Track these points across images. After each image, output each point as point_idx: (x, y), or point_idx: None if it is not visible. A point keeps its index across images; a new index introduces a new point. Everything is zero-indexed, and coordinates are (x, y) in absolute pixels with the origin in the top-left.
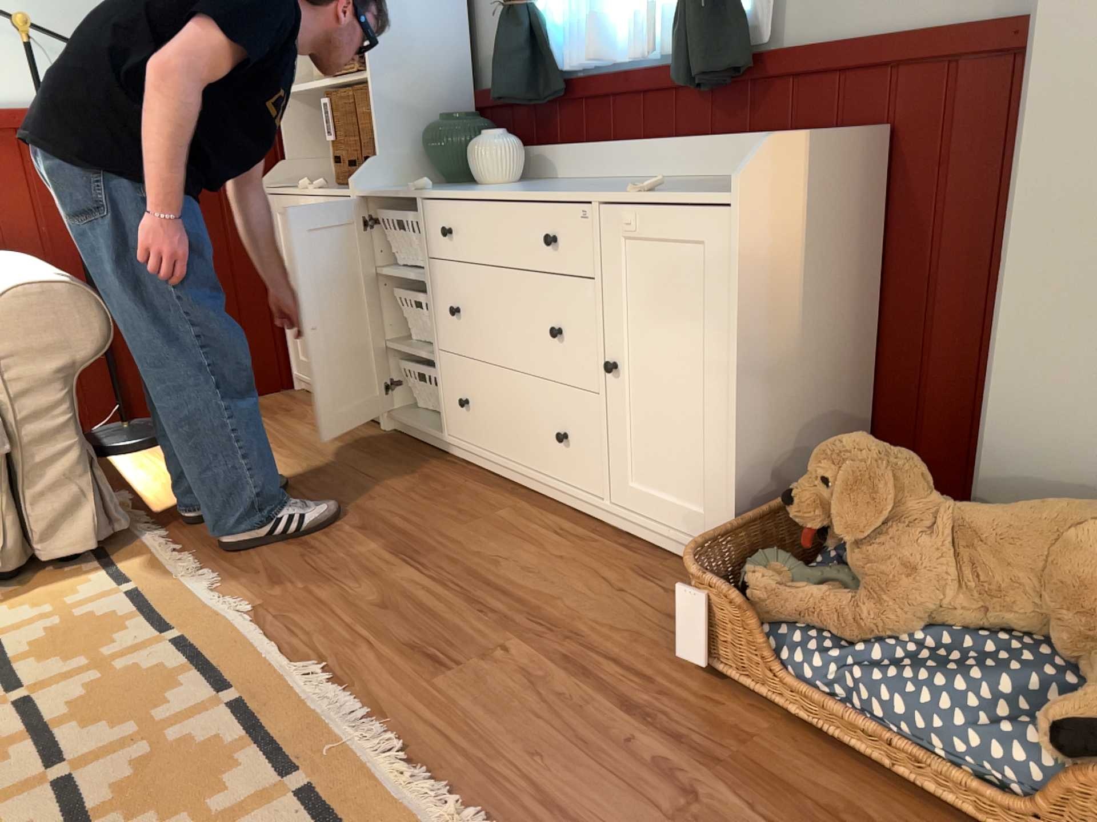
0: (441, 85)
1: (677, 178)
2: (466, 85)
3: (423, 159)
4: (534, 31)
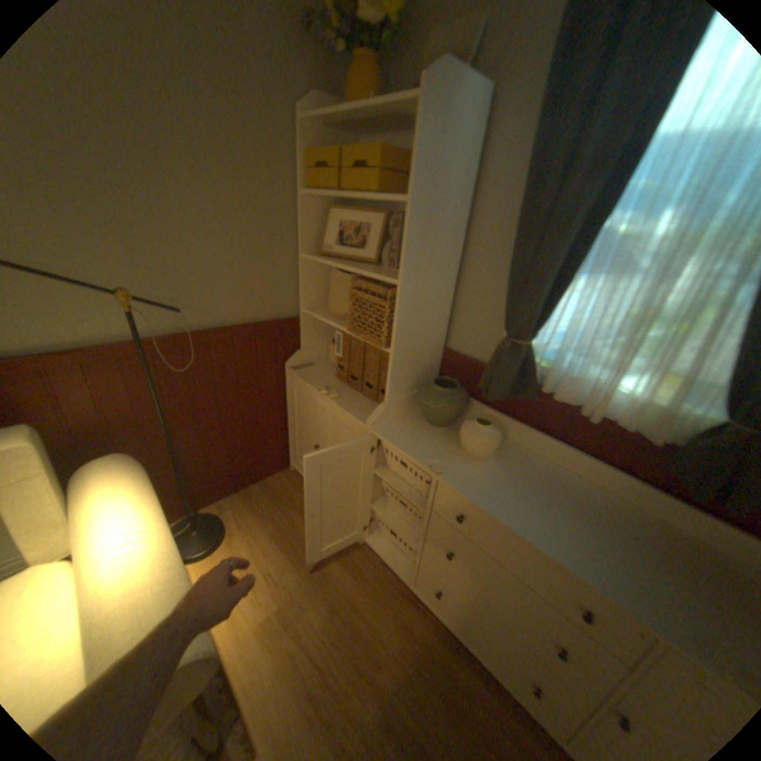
0: (430, 348)
1: (633, 505)
2: (442, 345)
3: (412, 397)
4: (531, 360)
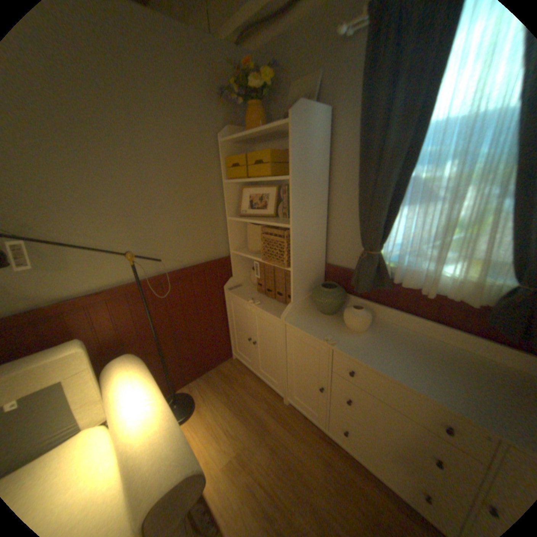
0: (316, 264)
1: (471, 353)
2: (324, 261)
3: (309, 297)
4: (383, 263)
